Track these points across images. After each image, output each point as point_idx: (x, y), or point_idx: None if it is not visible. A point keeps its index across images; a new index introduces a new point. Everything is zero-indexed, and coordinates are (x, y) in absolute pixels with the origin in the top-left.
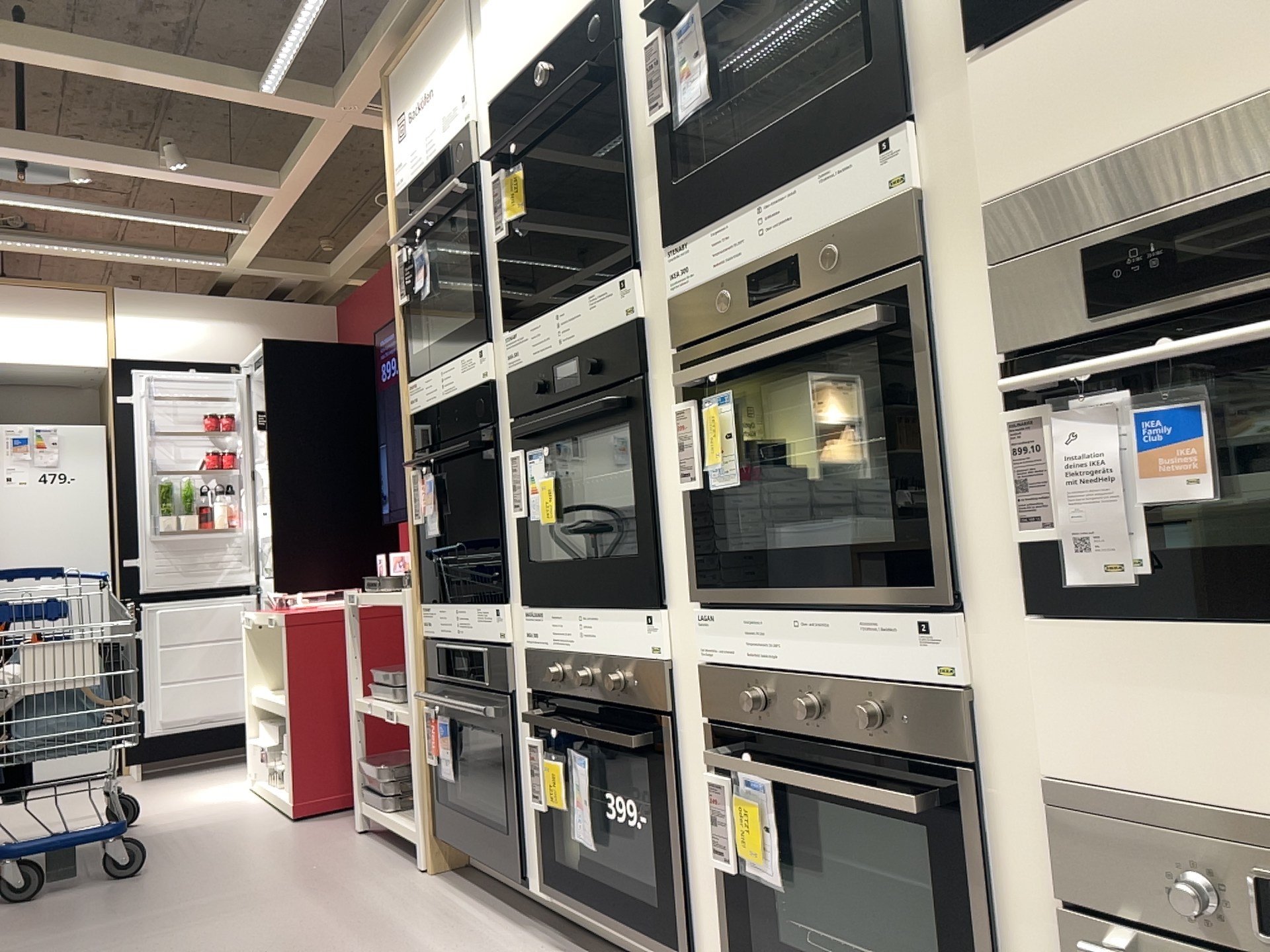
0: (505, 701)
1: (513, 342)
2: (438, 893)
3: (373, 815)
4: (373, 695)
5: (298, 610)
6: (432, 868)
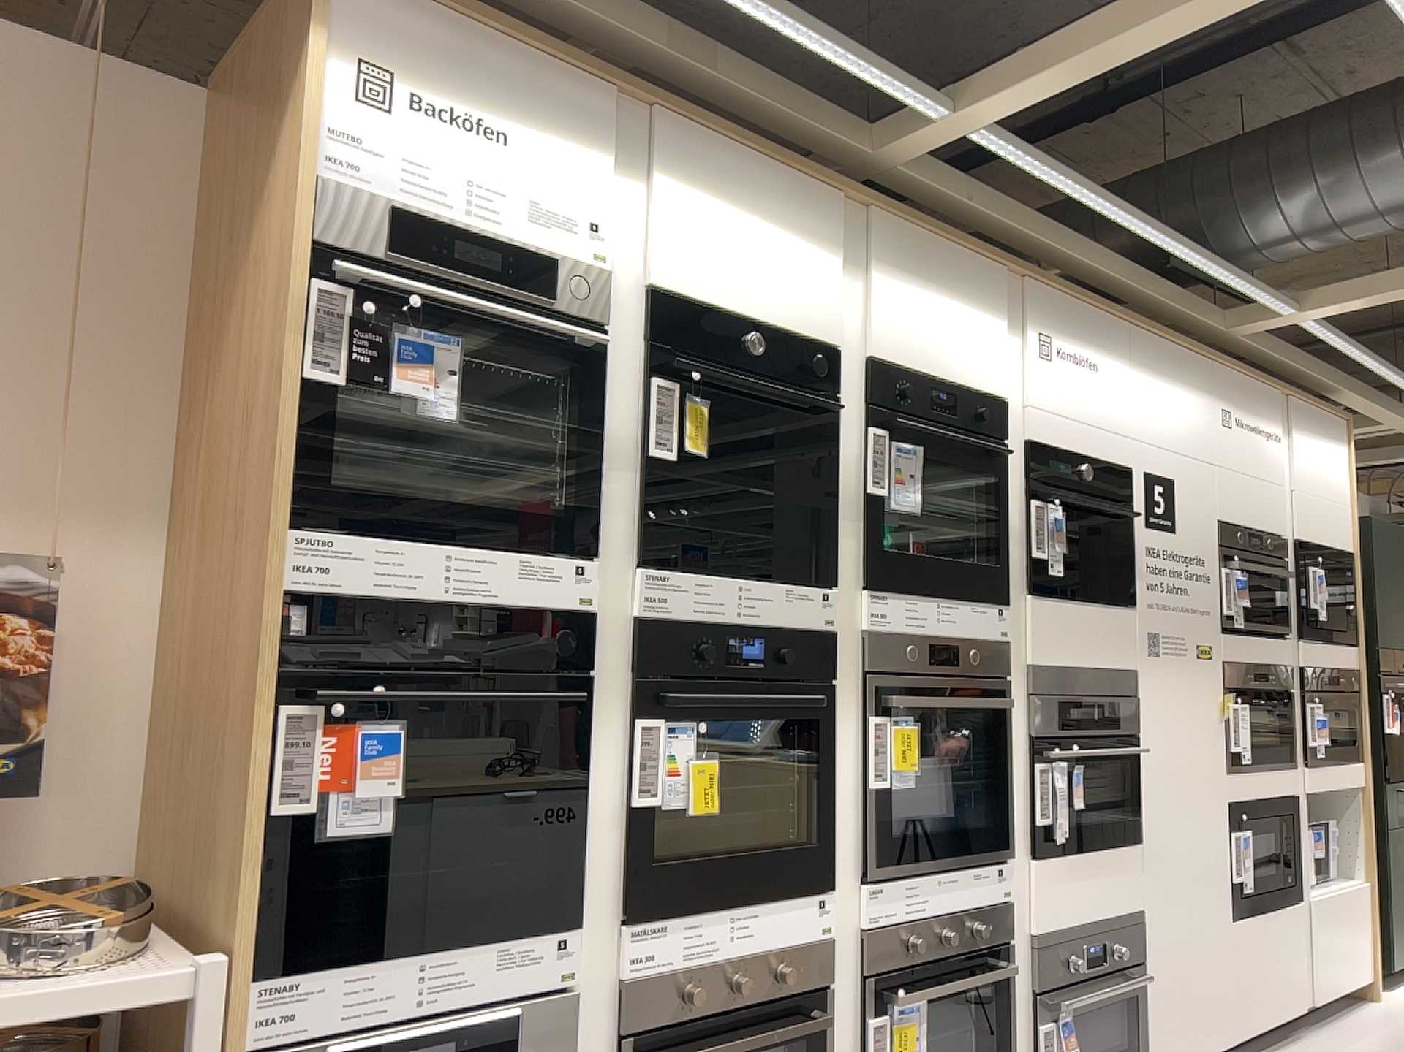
0: None
1: (667, 586)
2: None
3: None
4: None
5: None
6: None
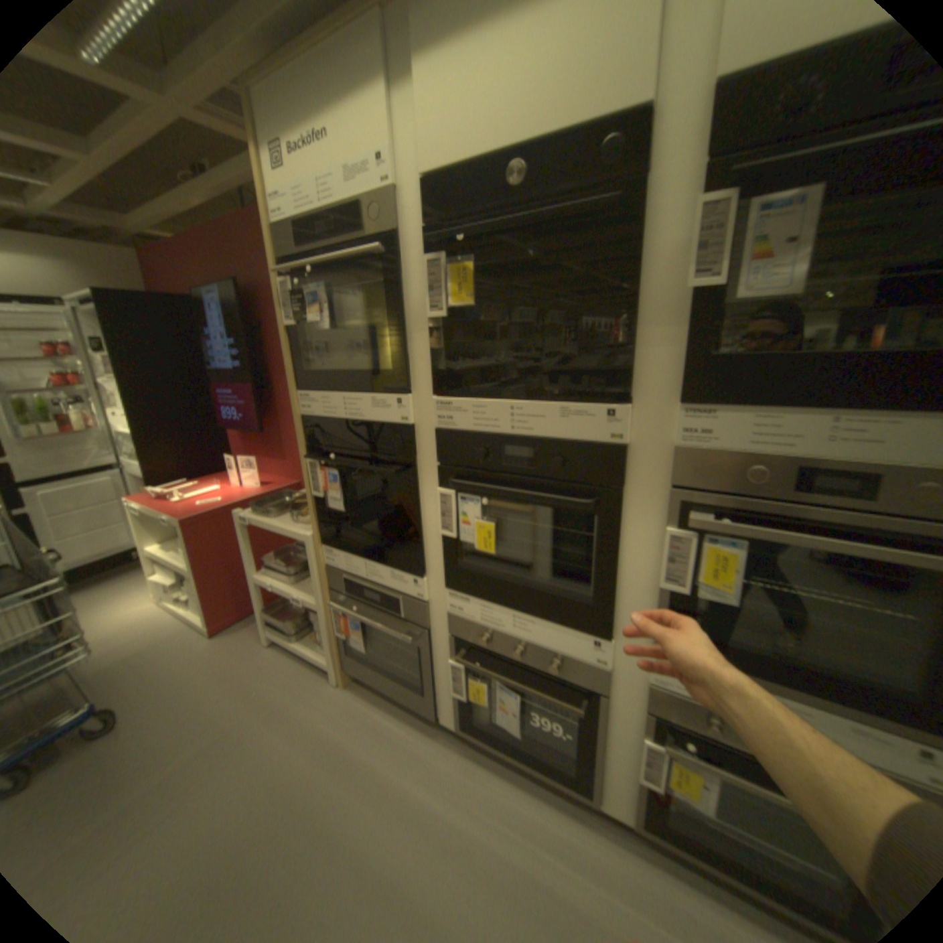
0: (422, 632)
1: (449, 410)
2: (358, 711)
3: (277, 643)
4: (263, 572)
5: (177, 505)
6: (341, 686)
